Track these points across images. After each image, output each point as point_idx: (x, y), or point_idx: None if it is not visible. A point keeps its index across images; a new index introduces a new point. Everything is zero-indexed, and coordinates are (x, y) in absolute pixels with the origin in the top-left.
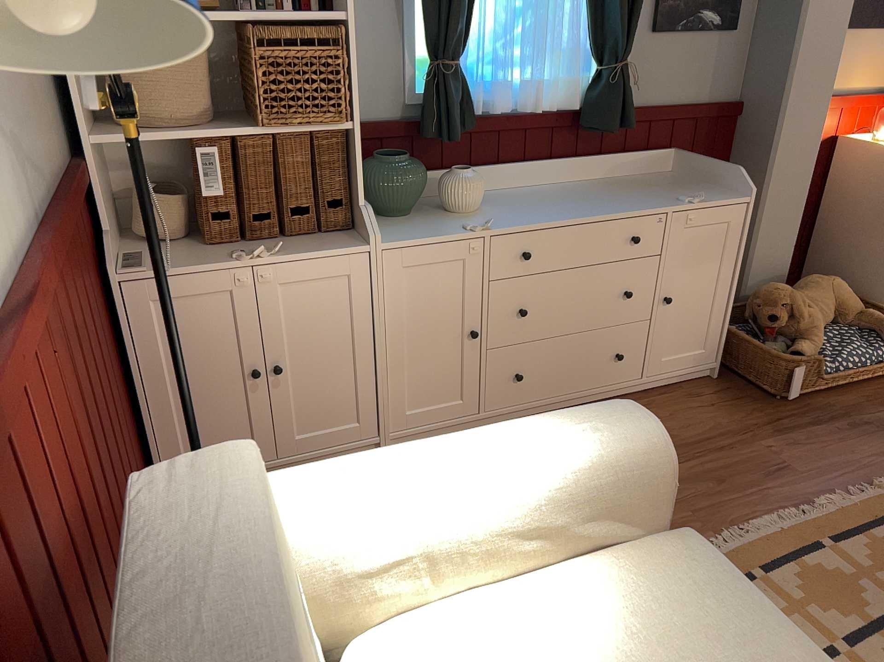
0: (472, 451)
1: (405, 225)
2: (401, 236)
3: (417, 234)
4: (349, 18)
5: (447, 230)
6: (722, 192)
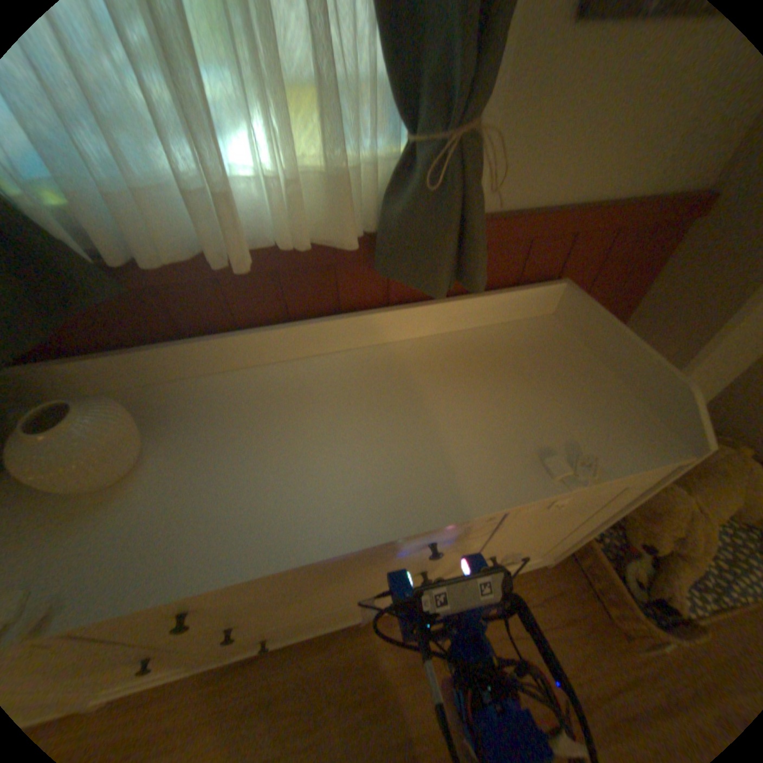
0: None
1: None
2: None
3: None
4: None
5: None
6: (635, 415)
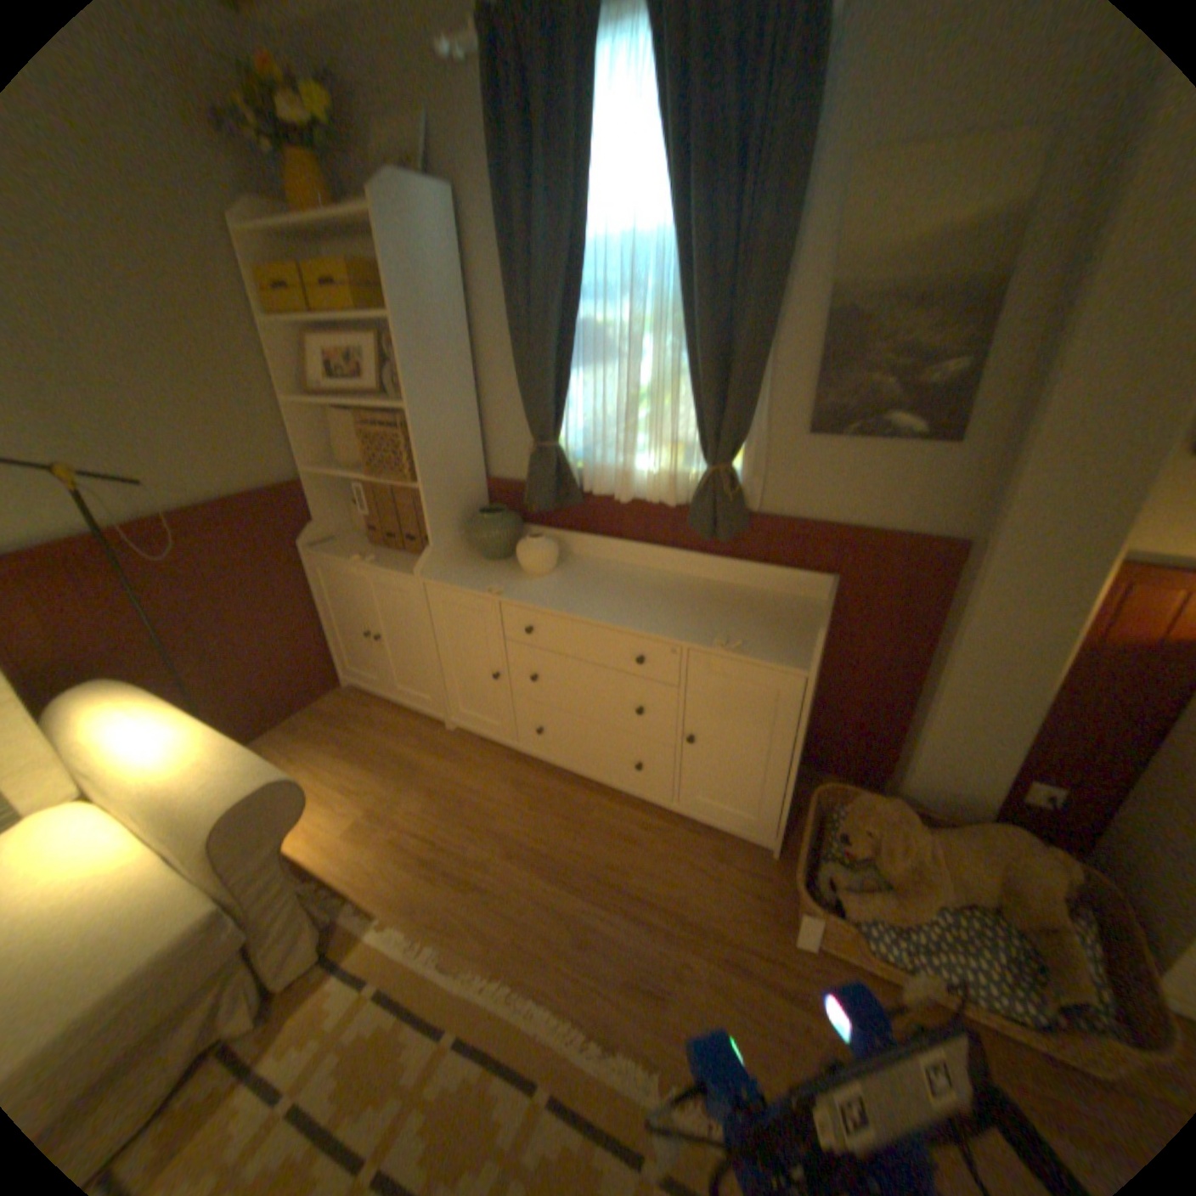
0: (163, 743)
1: (474, 570)
2: (447, 579)
3: (457, 581)
4: (409, 408)
5: (479, 585)
6: (799, 650)
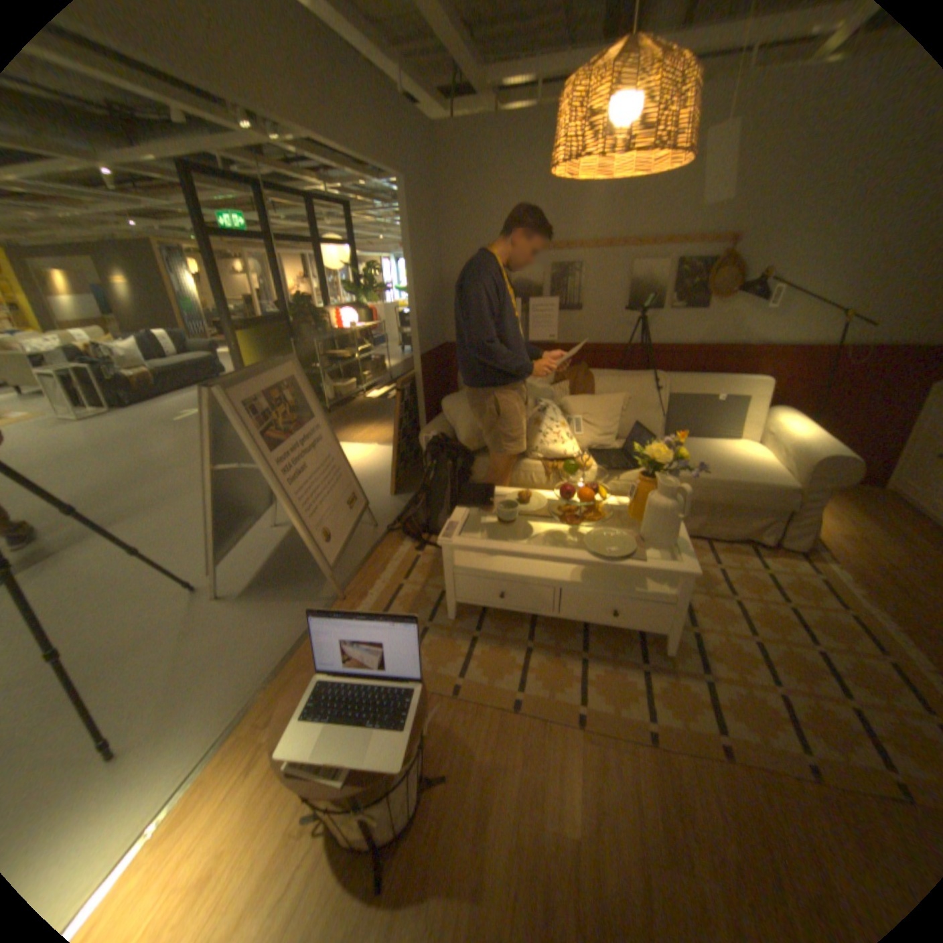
0: (814, 431)
1: None
2: None
3: None
4: None
5: None
6: None
